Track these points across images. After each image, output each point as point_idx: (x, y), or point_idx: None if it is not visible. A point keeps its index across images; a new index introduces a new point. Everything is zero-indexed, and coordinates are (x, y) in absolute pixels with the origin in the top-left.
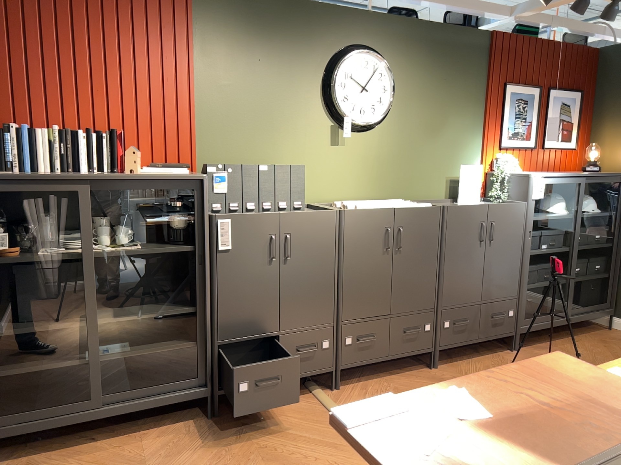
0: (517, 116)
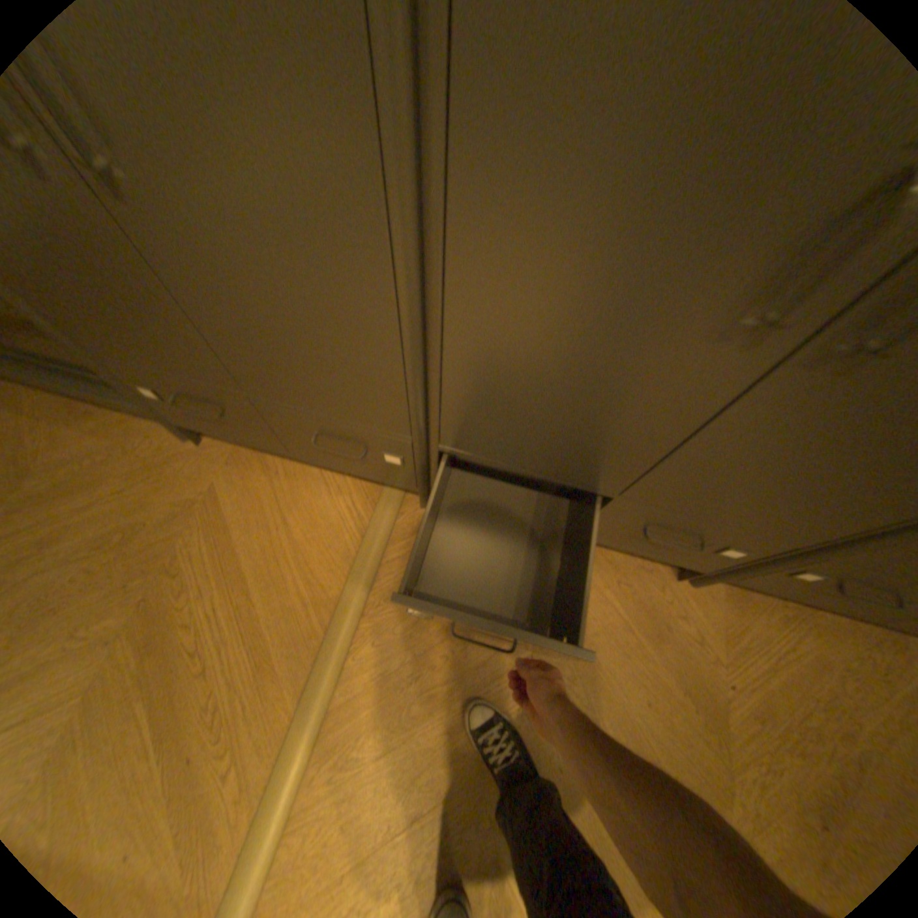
0: None
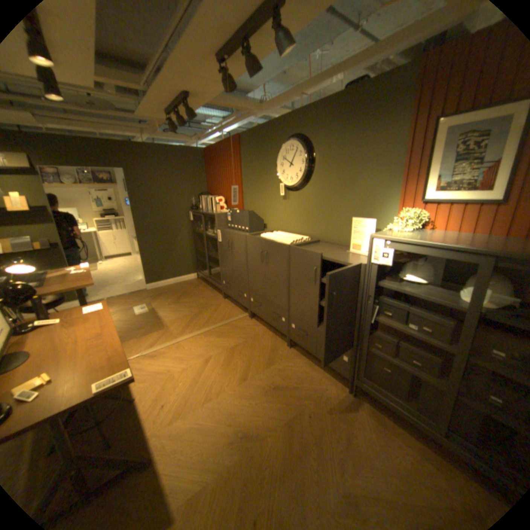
0: (460, 156)
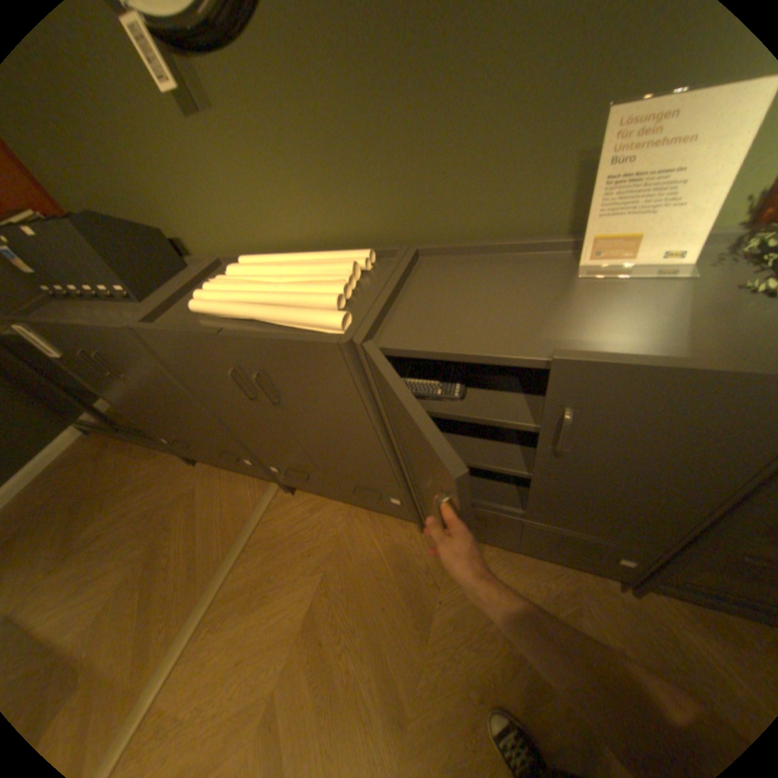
0: None
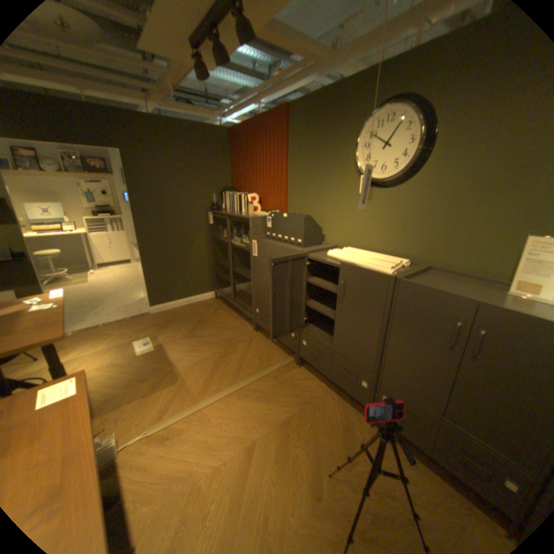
0: None
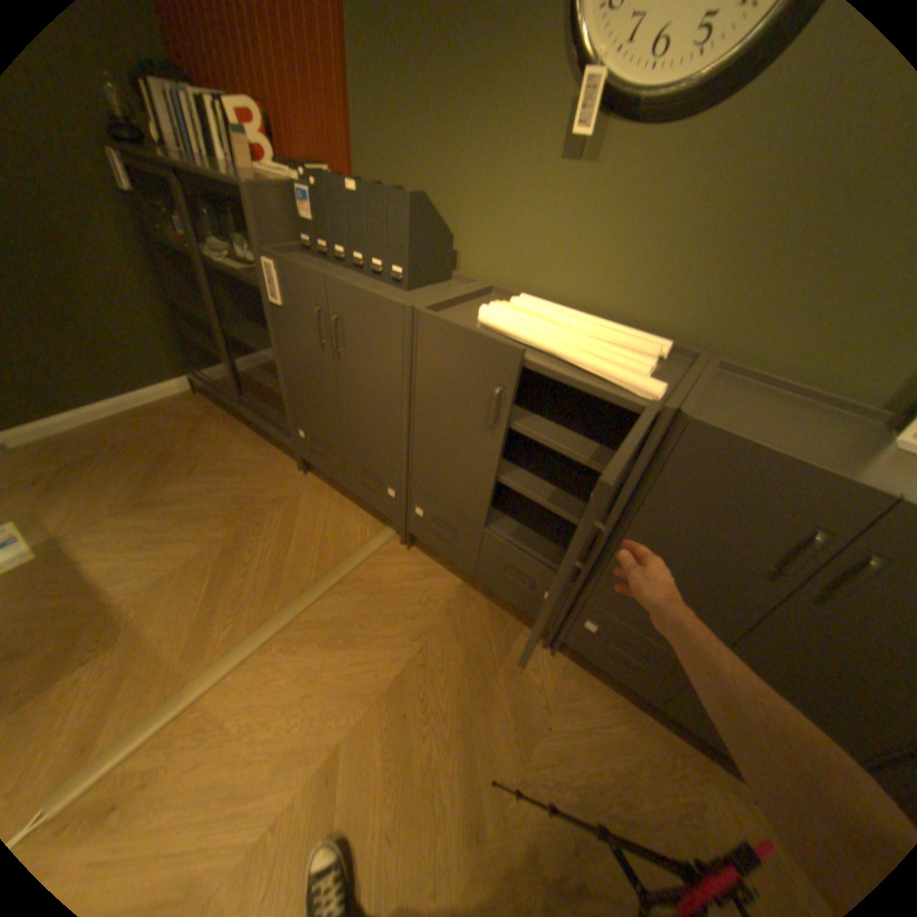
0: None
